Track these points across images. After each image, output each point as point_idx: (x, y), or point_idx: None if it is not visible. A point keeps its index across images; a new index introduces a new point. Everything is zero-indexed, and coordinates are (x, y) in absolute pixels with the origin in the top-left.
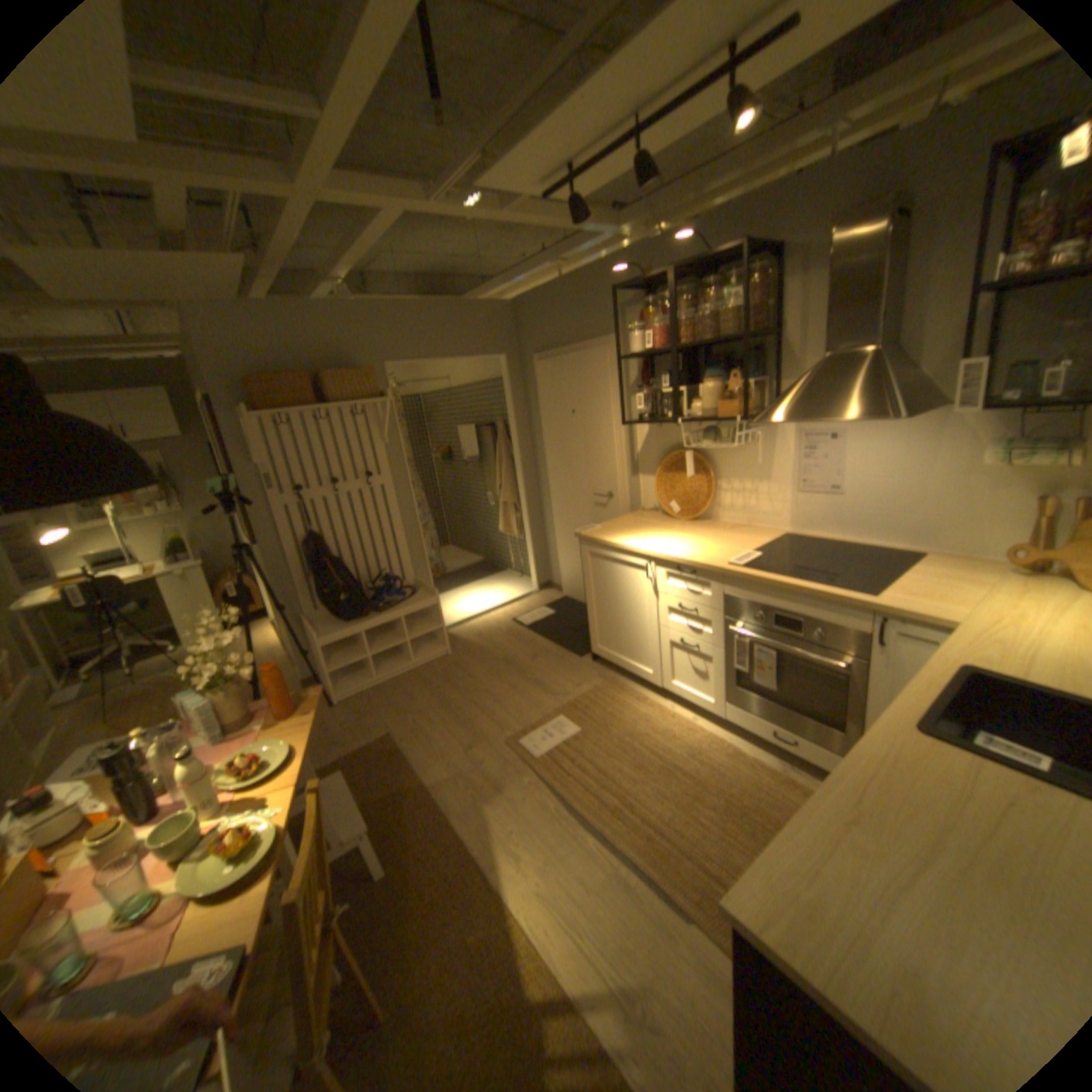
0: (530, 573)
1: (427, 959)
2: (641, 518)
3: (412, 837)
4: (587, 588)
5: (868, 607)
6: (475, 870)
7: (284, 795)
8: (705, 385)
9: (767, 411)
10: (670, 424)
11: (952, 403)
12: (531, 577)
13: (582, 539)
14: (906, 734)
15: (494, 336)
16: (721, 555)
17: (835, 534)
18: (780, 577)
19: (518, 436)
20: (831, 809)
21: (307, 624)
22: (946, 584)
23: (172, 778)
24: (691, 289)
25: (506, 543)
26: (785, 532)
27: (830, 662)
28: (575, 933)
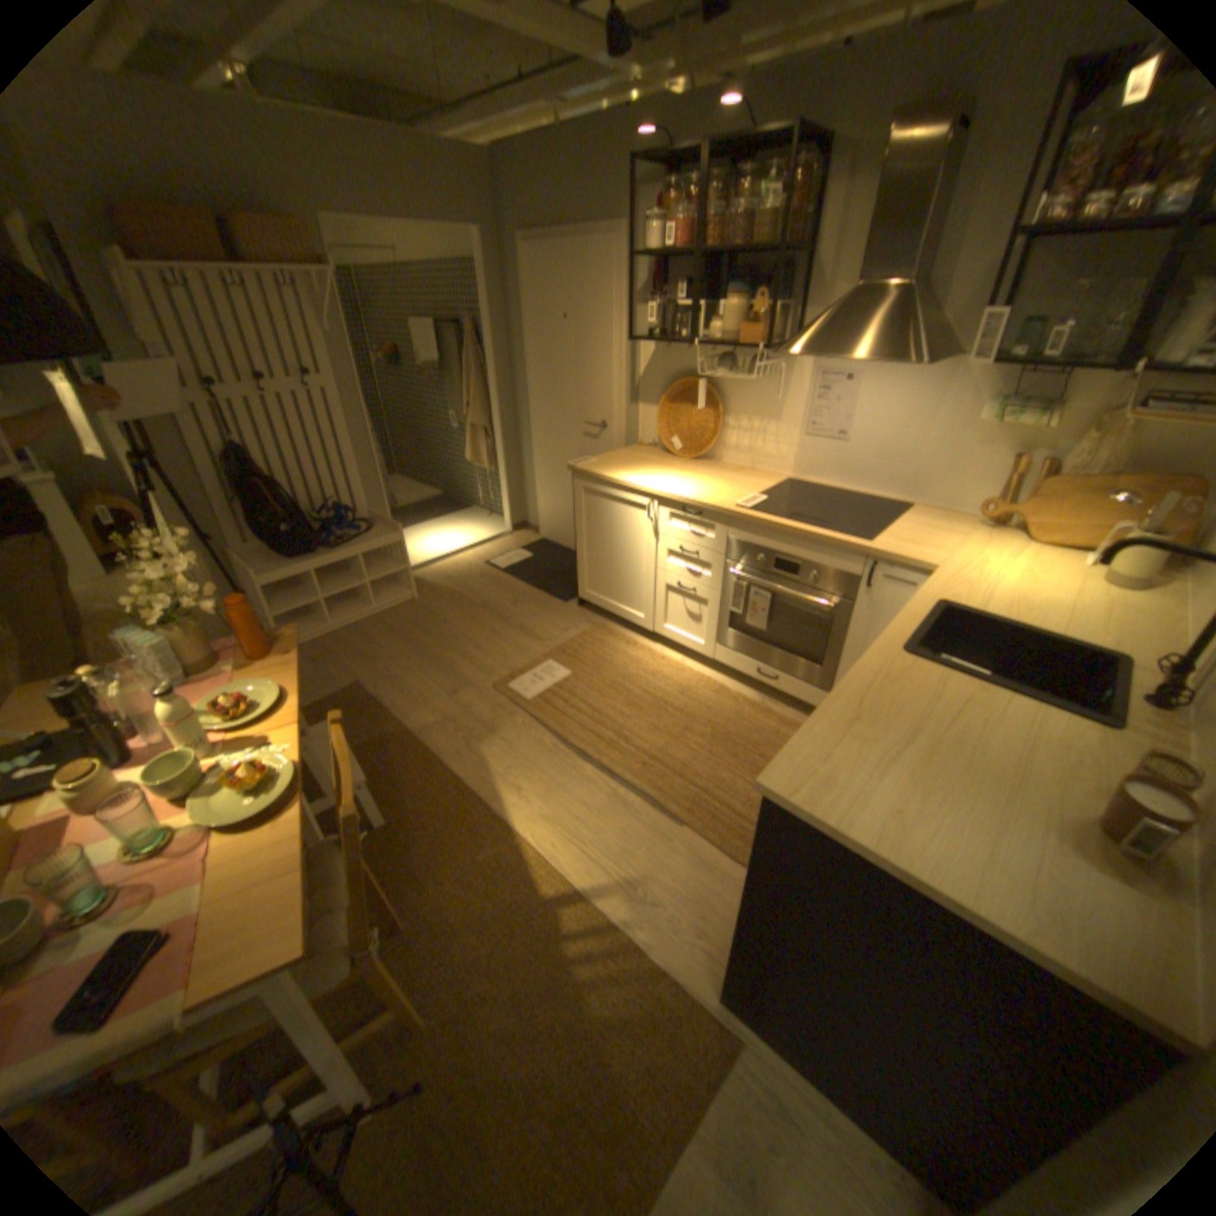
0: (503, 511)
1: (438, 877)
2: (640, 454)
3: (403, 777)
4: (577, 528)
5: (862, 551)
6: (476, 801)
7: (286, 732)
8: (724, 303)
9: (788, 342)
10: (680, 346)
11: (963, 354)
12: (503, 517)
13: (576, 473)
14: (895, 654)
15: (462, 198)
16: (727, 497)
17: (834, 482)
18: (785, 521)
19: (491, 341)
20: (838, 710)
21: (238, 559)
22: (928, 533)
23: (143, 719)
24: (722, 176)
25: (472, 475)
26: (787, 478)
27: (820, 602)
28: (580, 843)
